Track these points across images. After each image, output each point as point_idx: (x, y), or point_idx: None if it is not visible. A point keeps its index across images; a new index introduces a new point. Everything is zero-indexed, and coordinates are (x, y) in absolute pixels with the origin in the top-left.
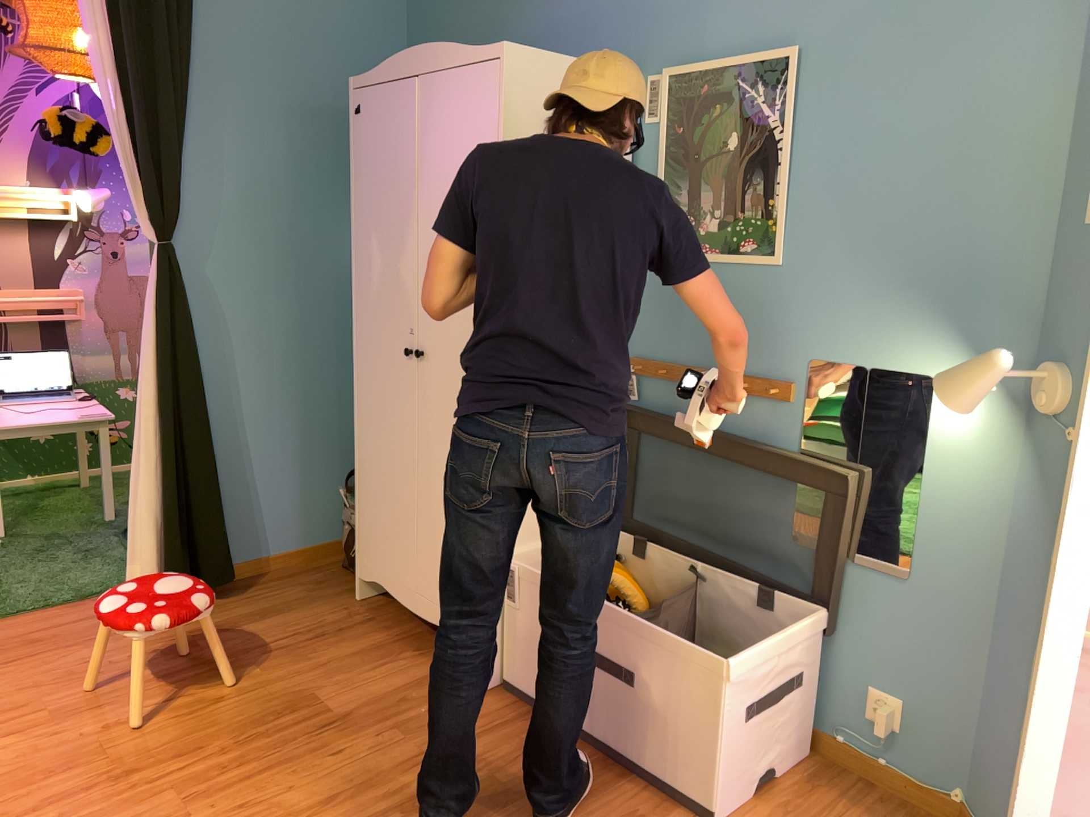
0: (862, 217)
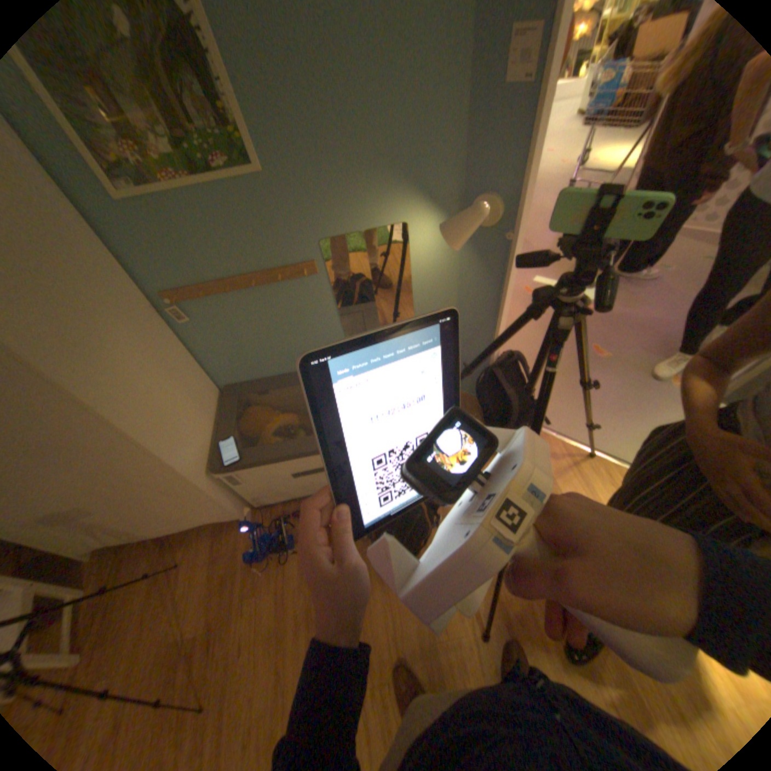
0: (321, 104)
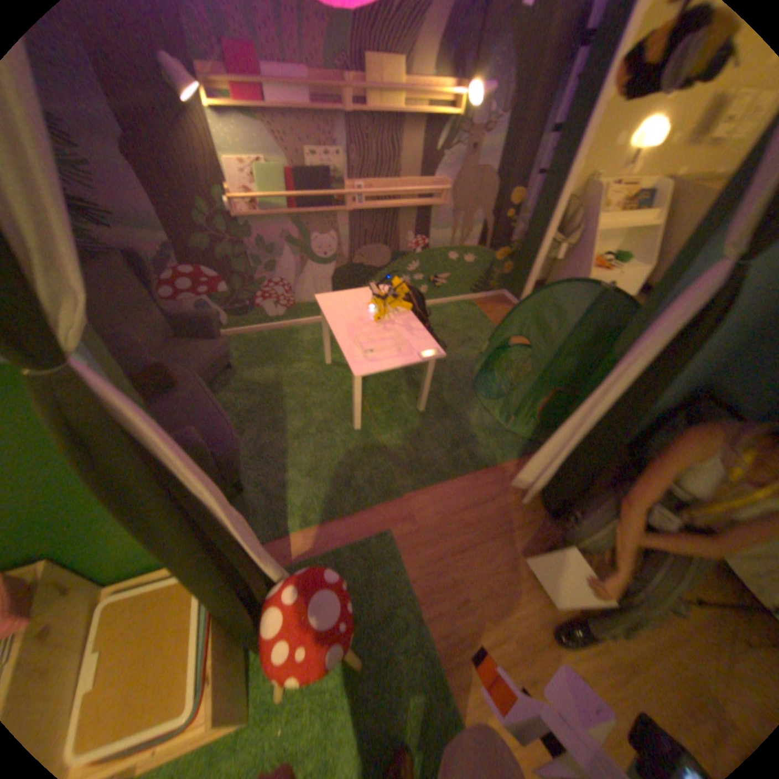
0: None
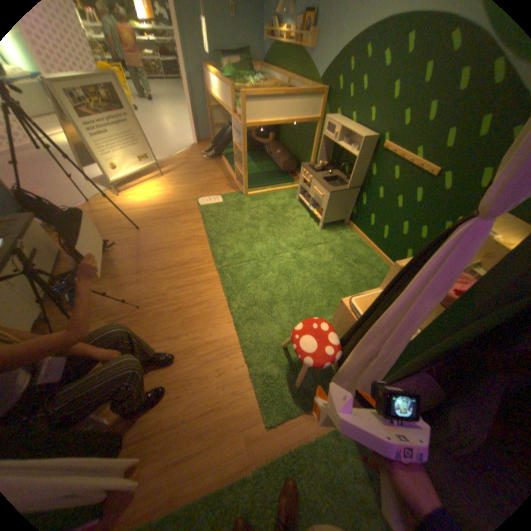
0: None
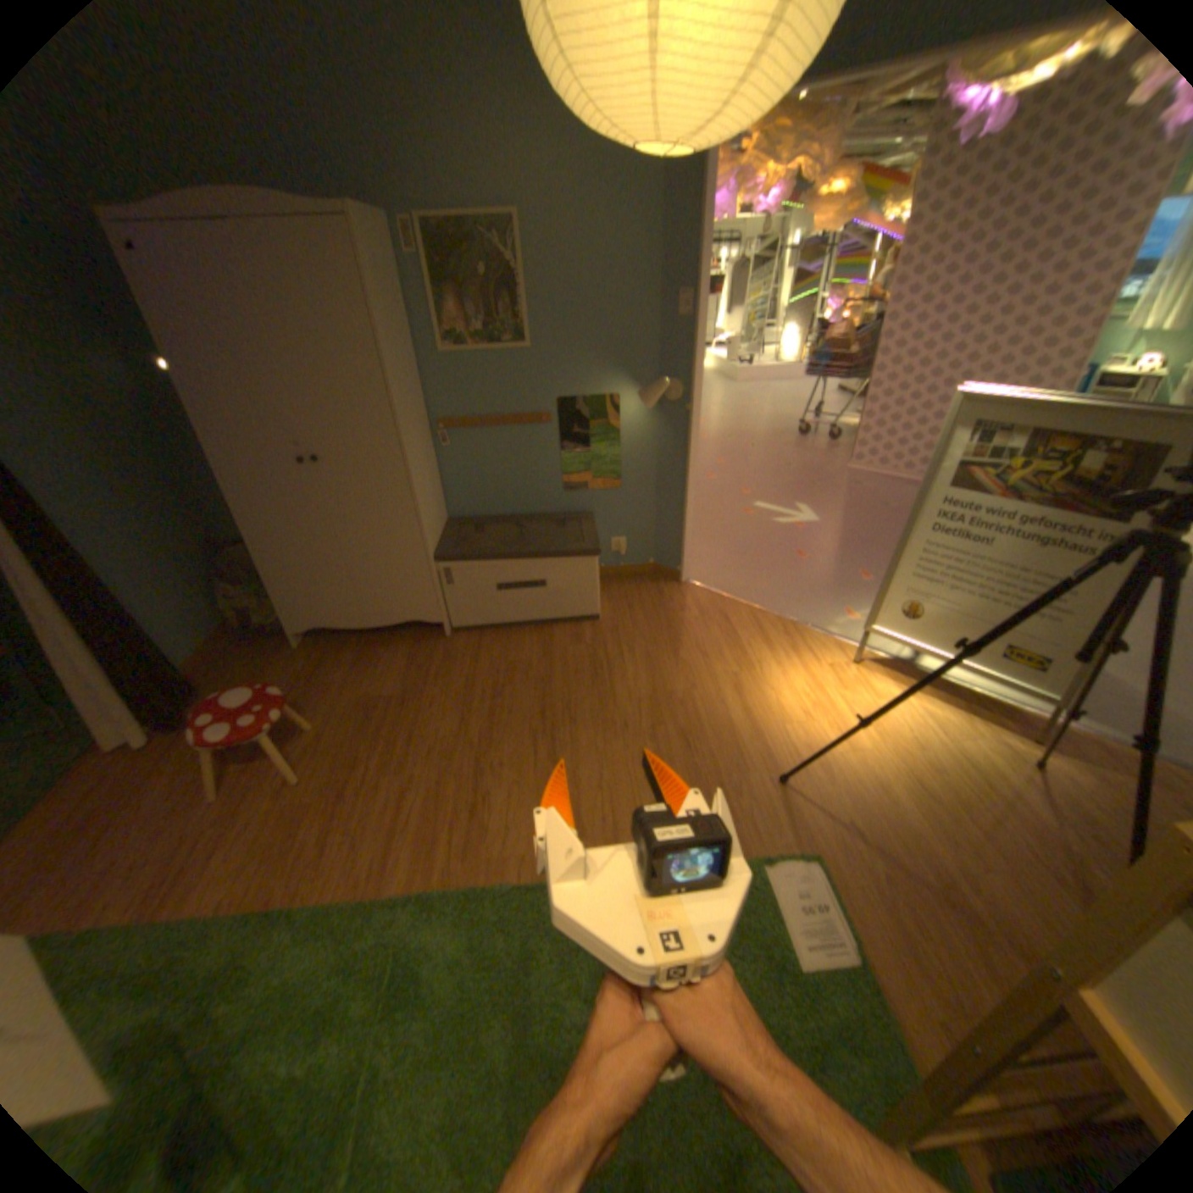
0: (571, 316)
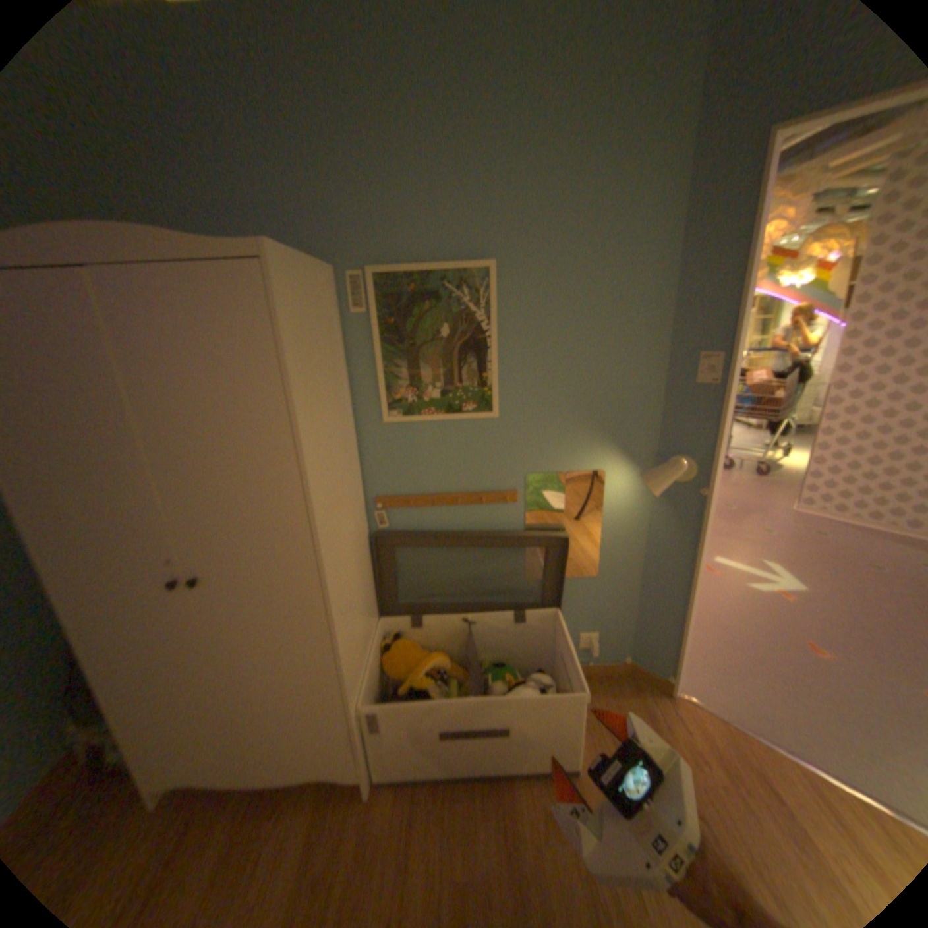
0: (553, 381)
